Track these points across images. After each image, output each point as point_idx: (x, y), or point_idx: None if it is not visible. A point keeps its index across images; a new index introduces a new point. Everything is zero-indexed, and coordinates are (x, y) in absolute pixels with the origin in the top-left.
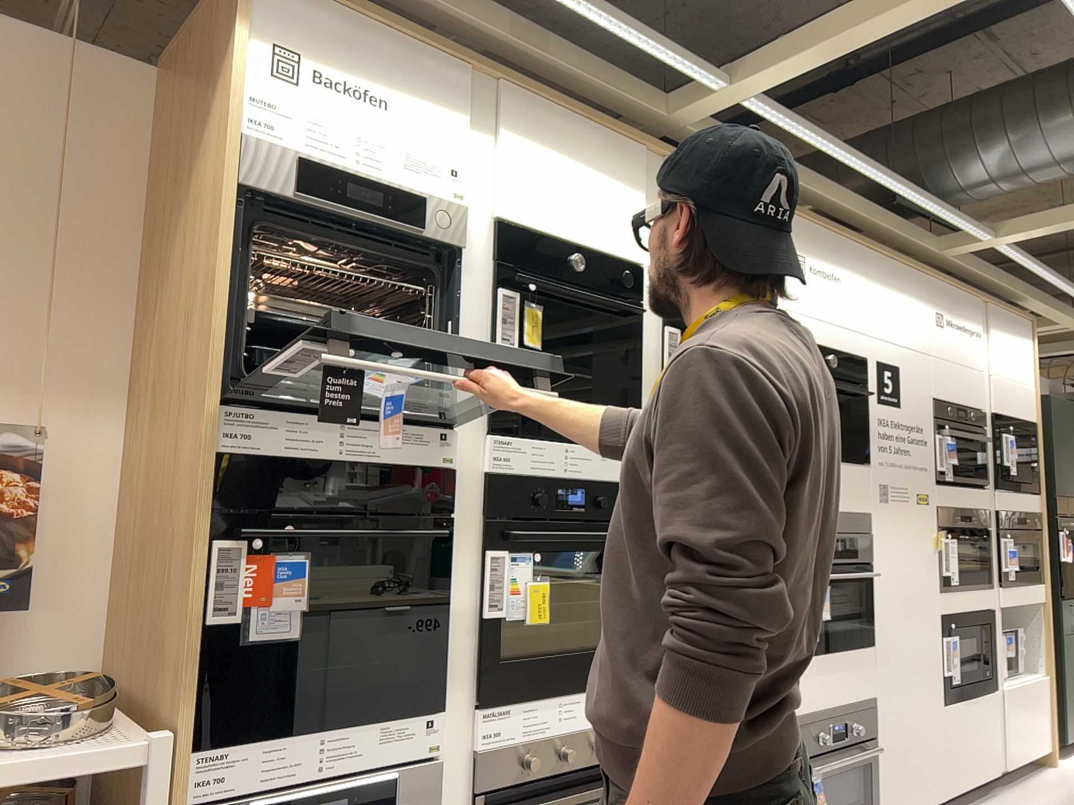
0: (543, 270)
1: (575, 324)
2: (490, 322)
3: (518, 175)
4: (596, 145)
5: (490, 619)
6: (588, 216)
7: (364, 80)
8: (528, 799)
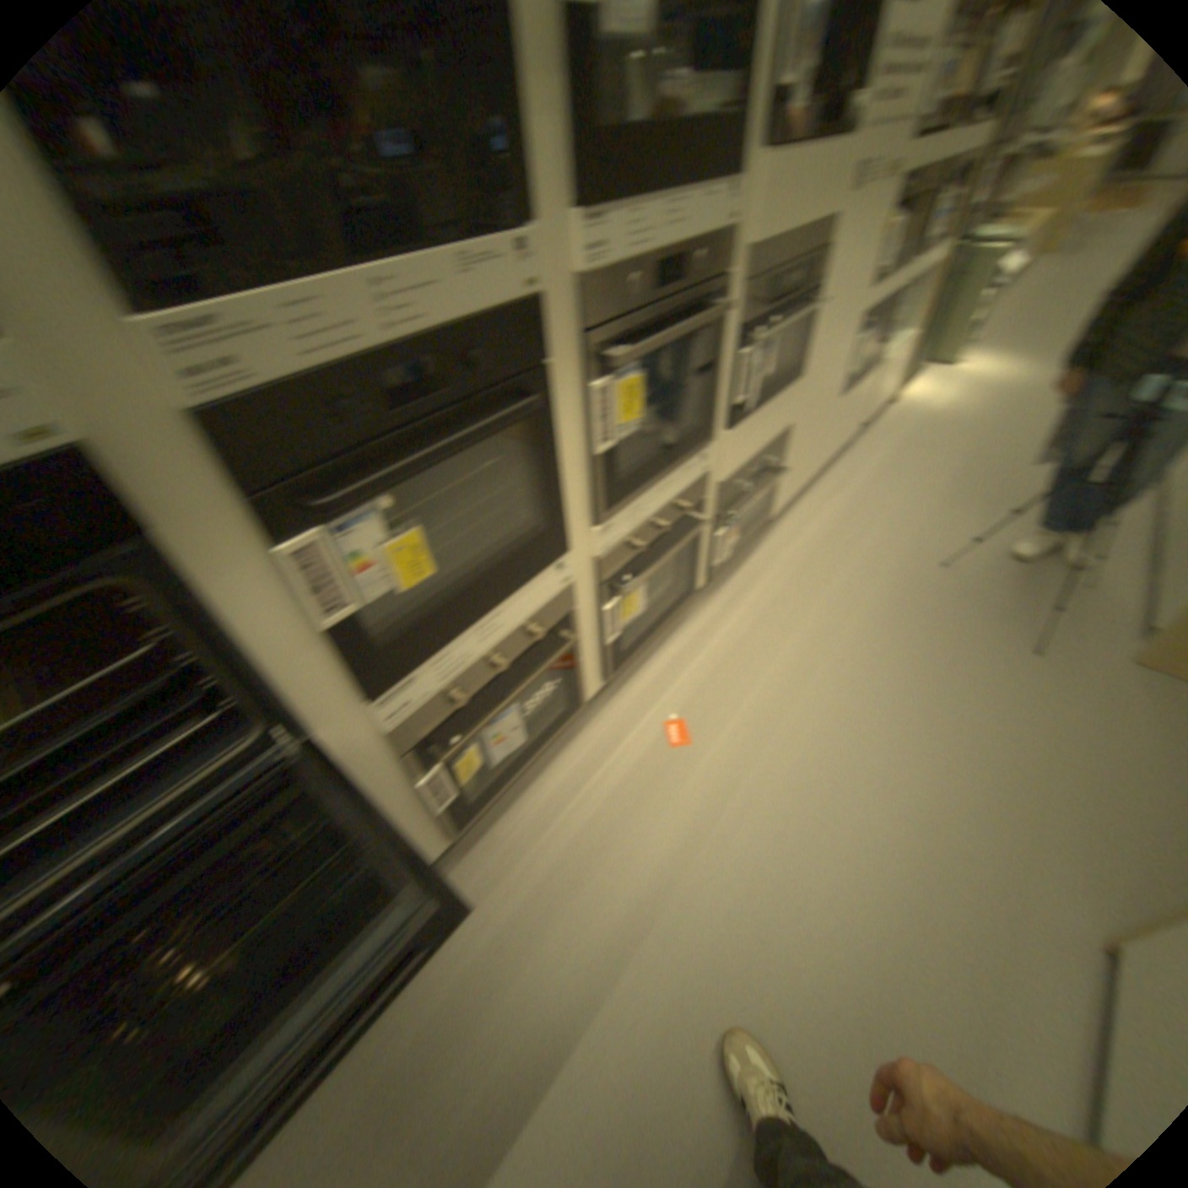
0: None
1: None
2: None
3: None
4: None
5: (342, 626)
6: None
7: None
8: (468, 731)
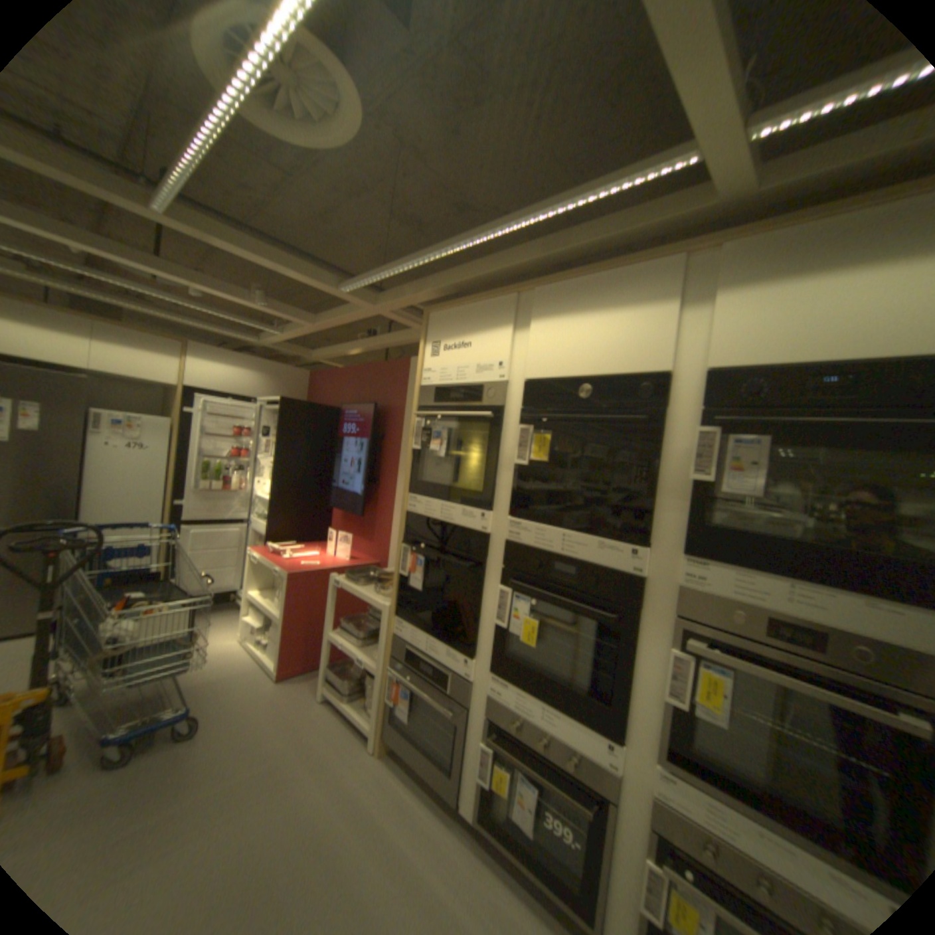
0: (558, 402)
1: (595, 437)
2: (516, 447)
3: (539, 341)
4: (619, 277)
5: (499, 631)
6: (602, 346)
7: (457, 334)
8: (508, 758)
